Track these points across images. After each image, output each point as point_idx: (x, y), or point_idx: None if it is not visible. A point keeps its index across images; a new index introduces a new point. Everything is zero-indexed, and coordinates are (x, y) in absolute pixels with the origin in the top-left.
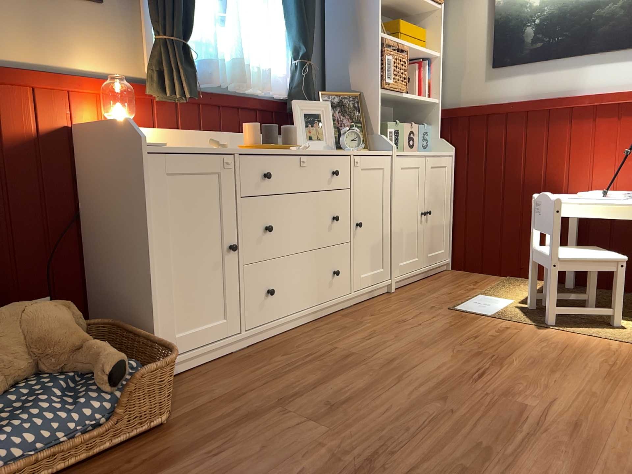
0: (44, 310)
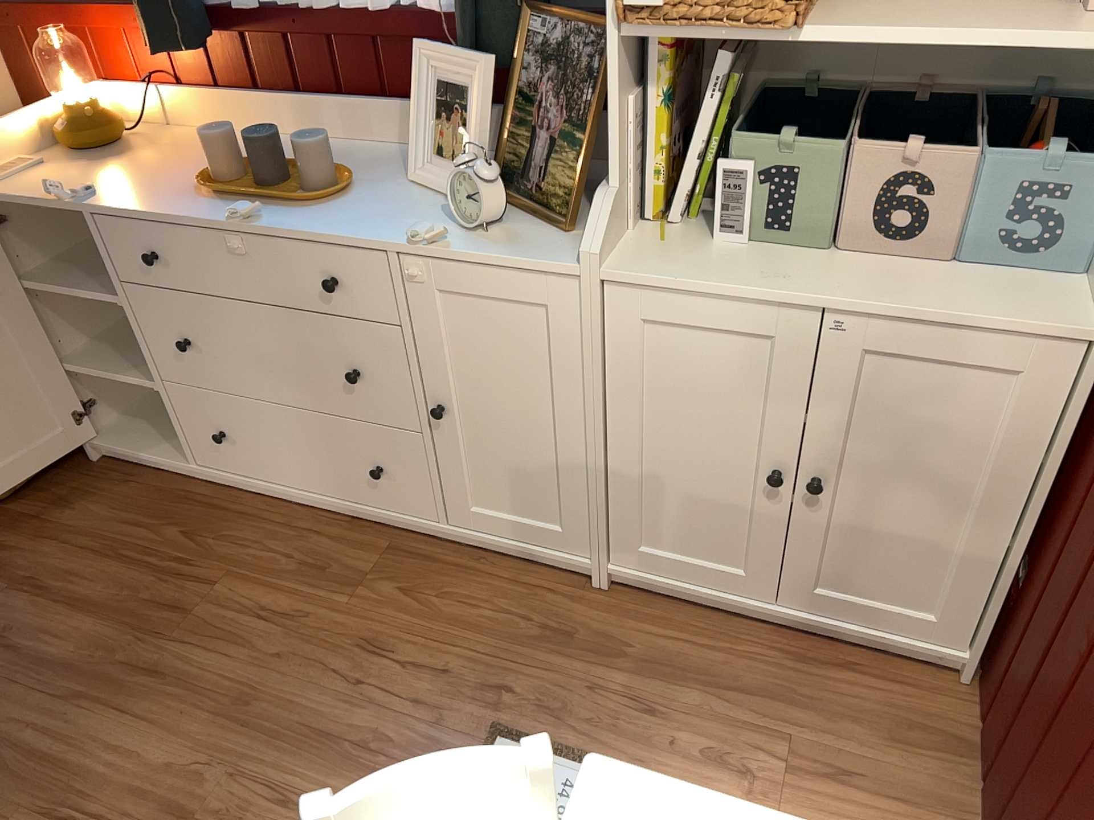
0: None
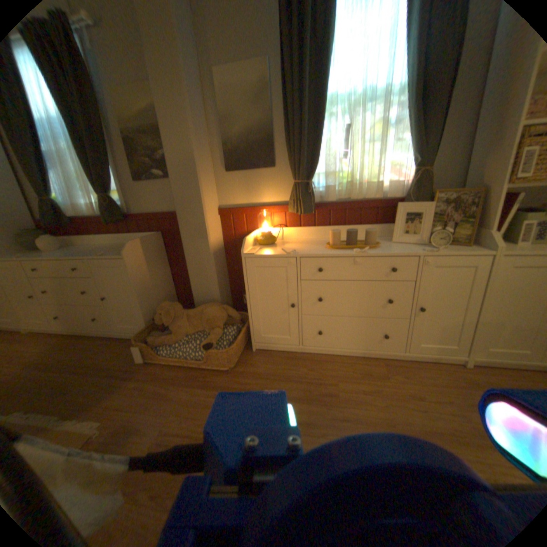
0: (212, 310)
